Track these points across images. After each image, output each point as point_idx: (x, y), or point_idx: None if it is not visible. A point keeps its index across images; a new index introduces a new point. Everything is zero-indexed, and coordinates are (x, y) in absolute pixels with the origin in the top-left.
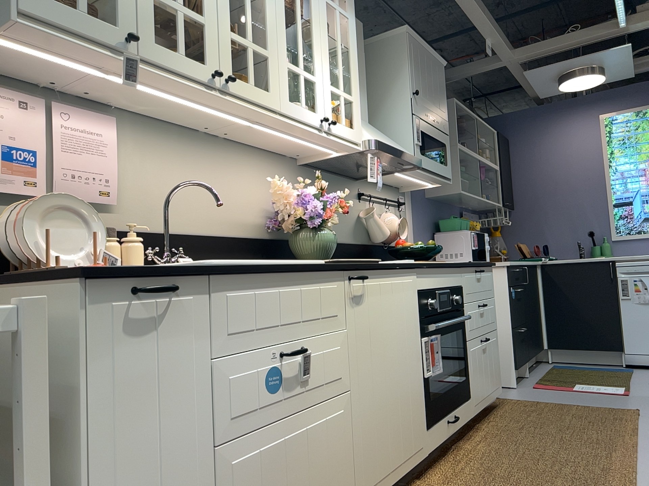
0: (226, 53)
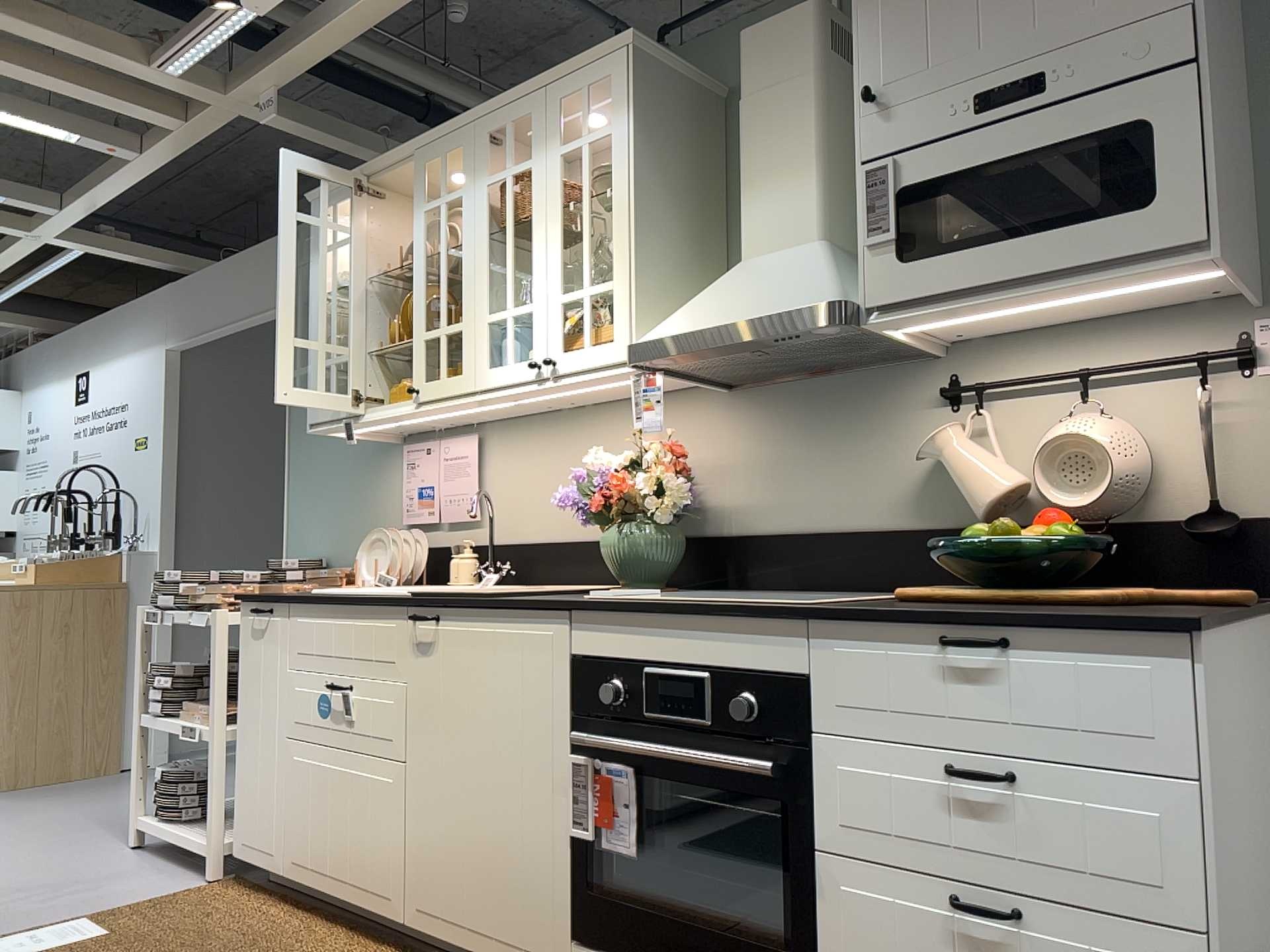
0: (417, 361)
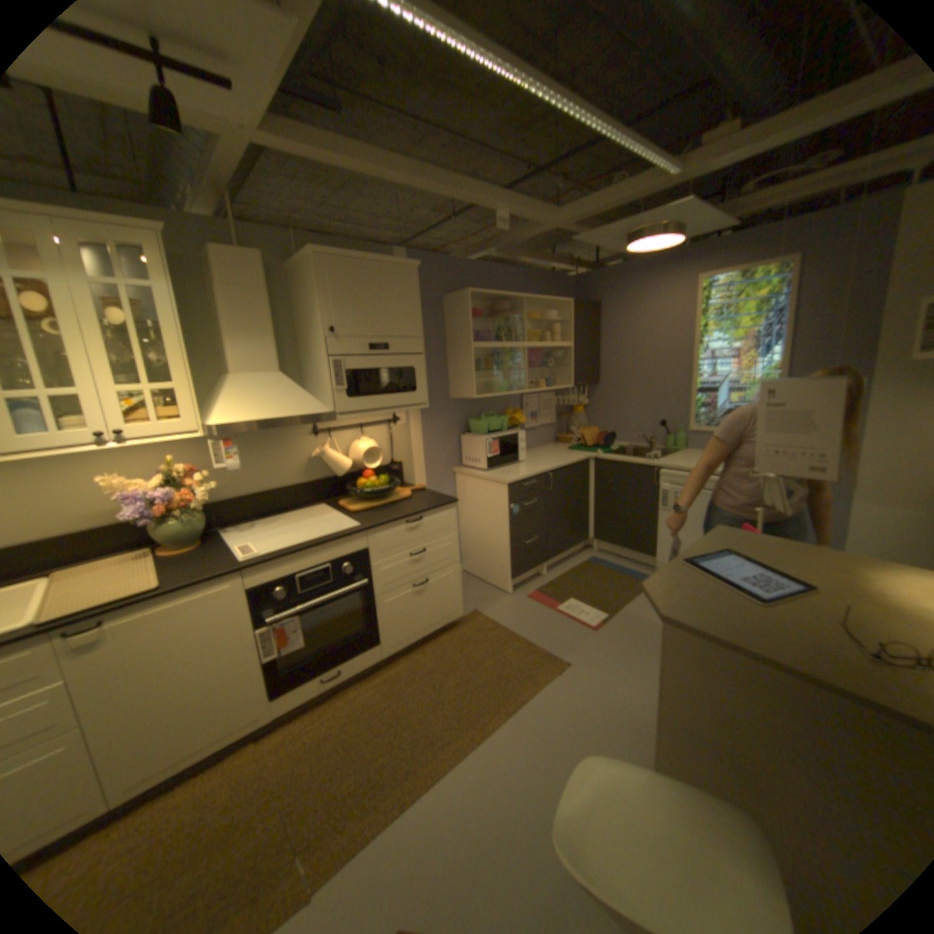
0: None
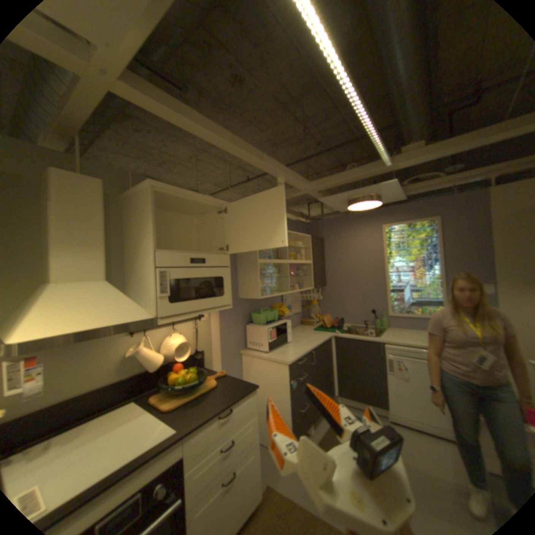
0: None
